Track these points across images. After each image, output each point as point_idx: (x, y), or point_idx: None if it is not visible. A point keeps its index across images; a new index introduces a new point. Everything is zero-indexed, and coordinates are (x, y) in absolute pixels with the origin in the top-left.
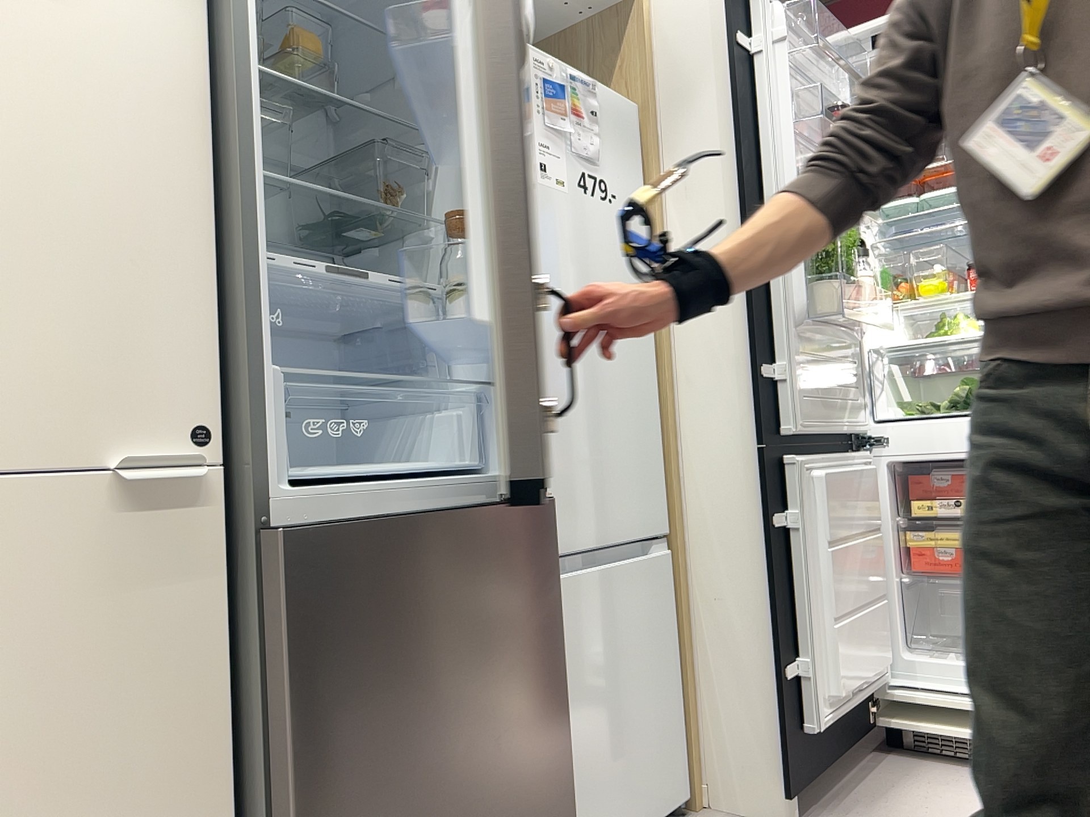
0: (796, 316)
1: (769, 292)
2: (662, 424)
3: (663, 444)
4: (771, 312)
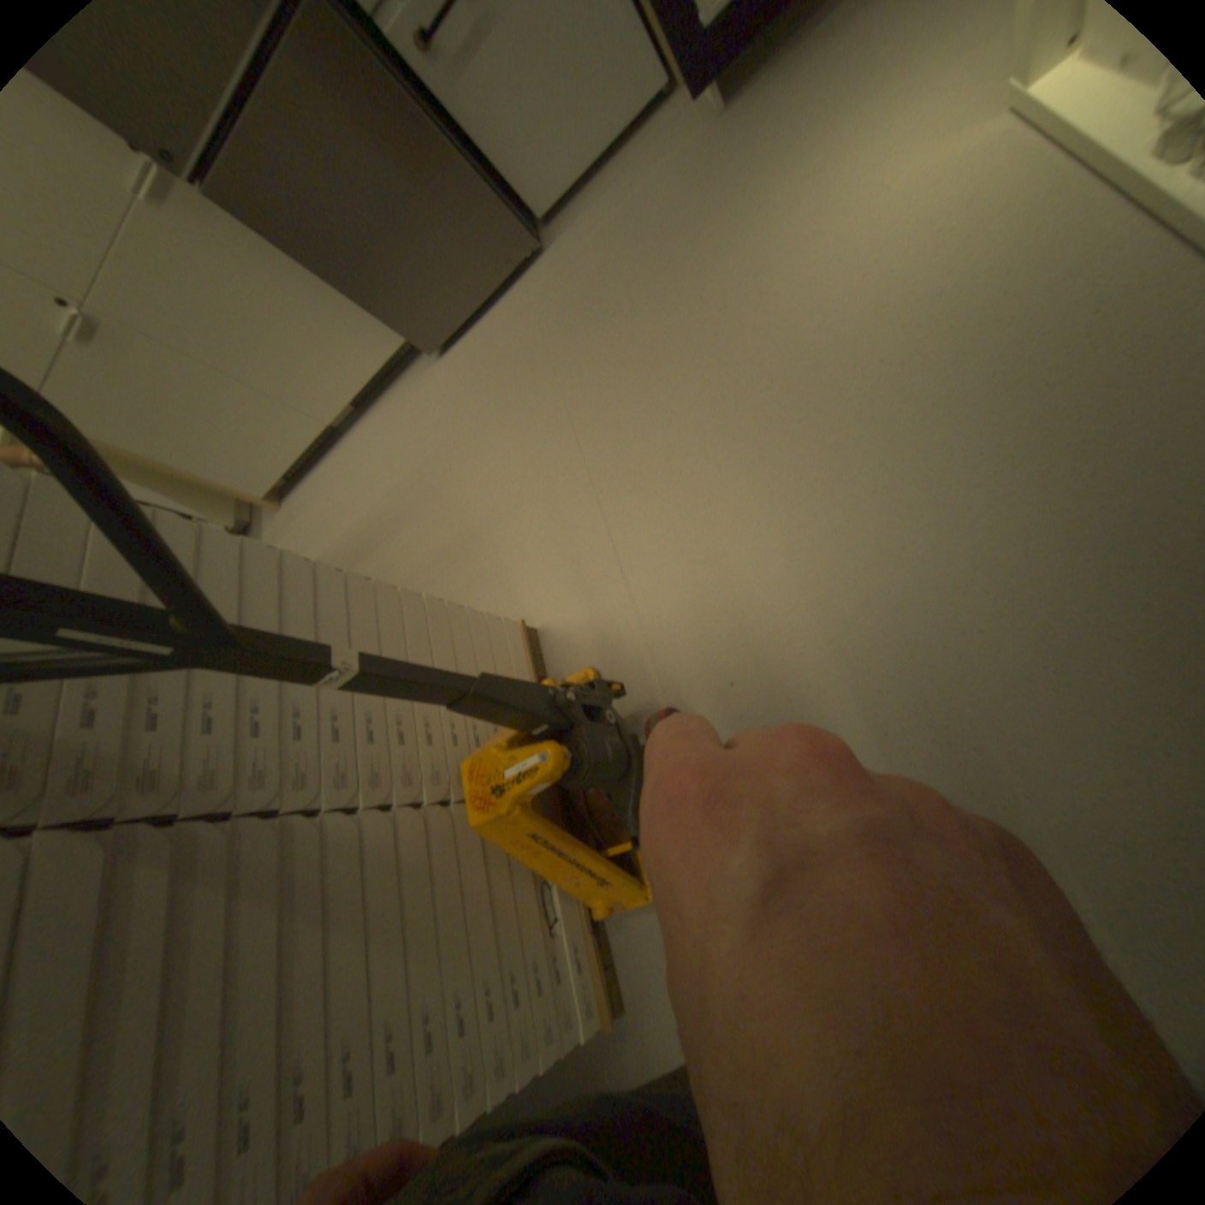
0: None
1: None
2: None
3: None
4: None
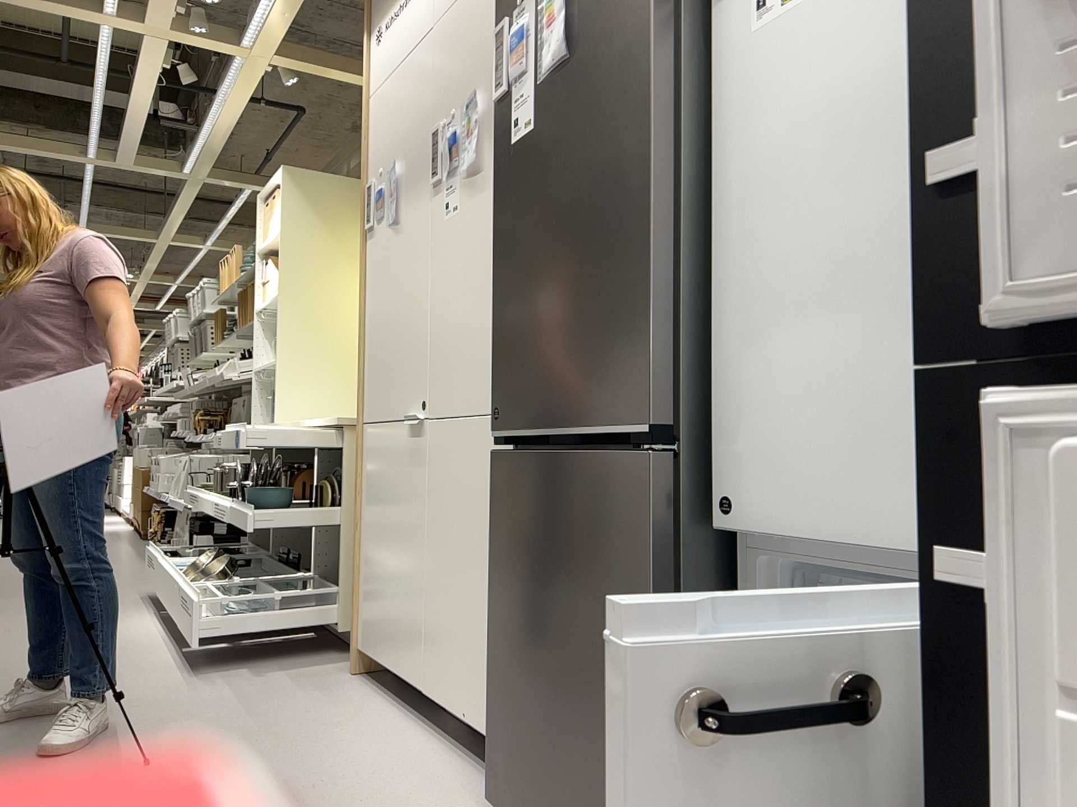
0: None
1: None
2: None
3: None
4: None
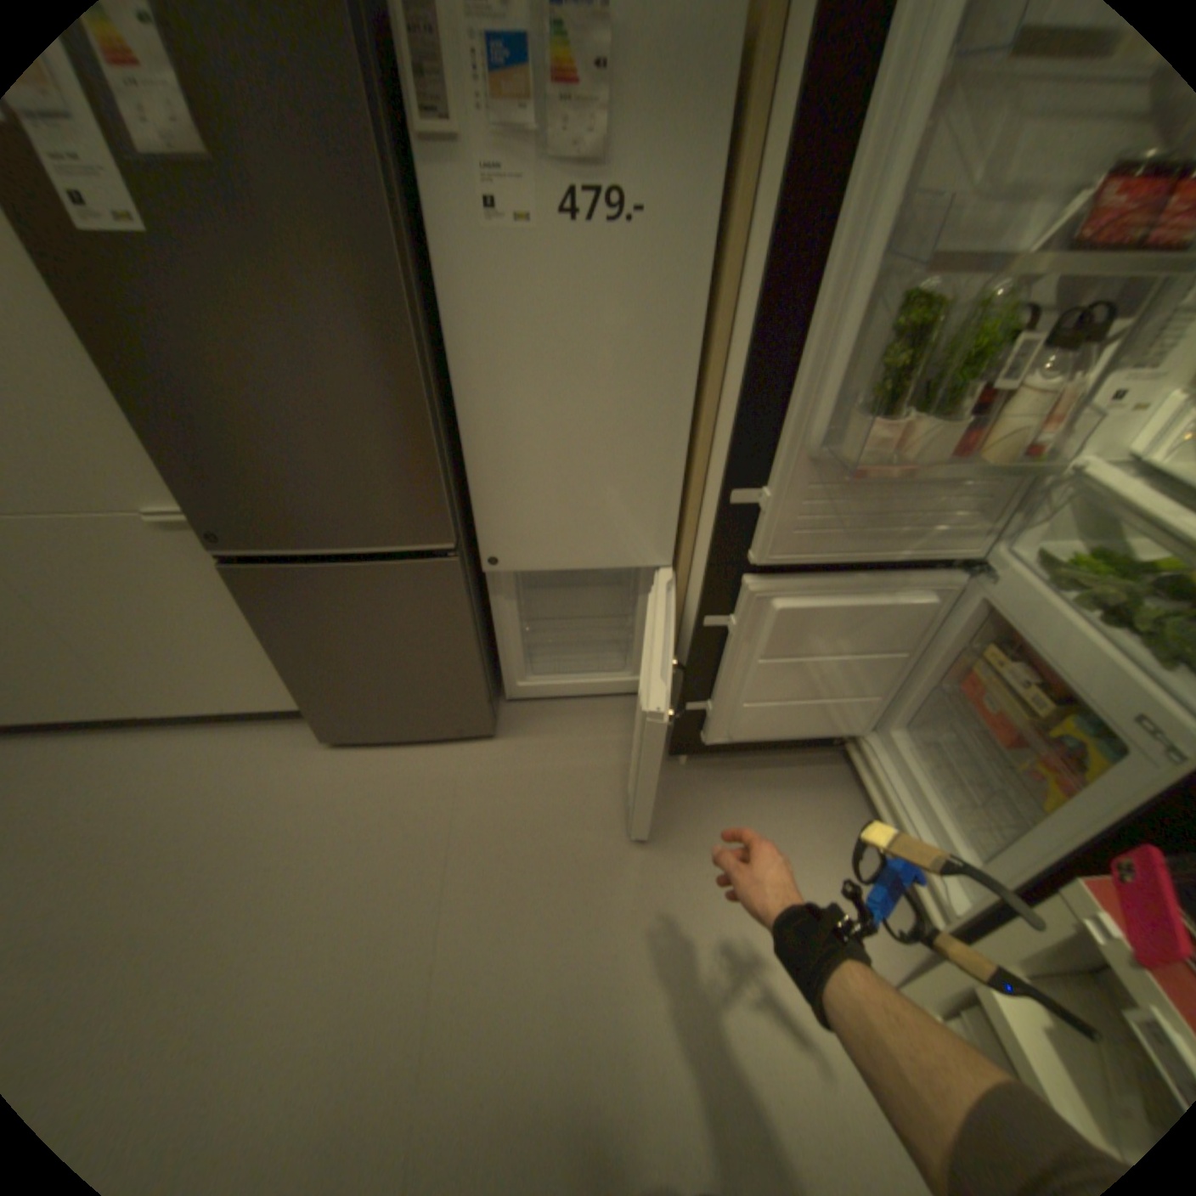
0: (810, 442)
1: (782, 401)
2: (689, 475)
3: (687, 492)
4: (775, 428)
